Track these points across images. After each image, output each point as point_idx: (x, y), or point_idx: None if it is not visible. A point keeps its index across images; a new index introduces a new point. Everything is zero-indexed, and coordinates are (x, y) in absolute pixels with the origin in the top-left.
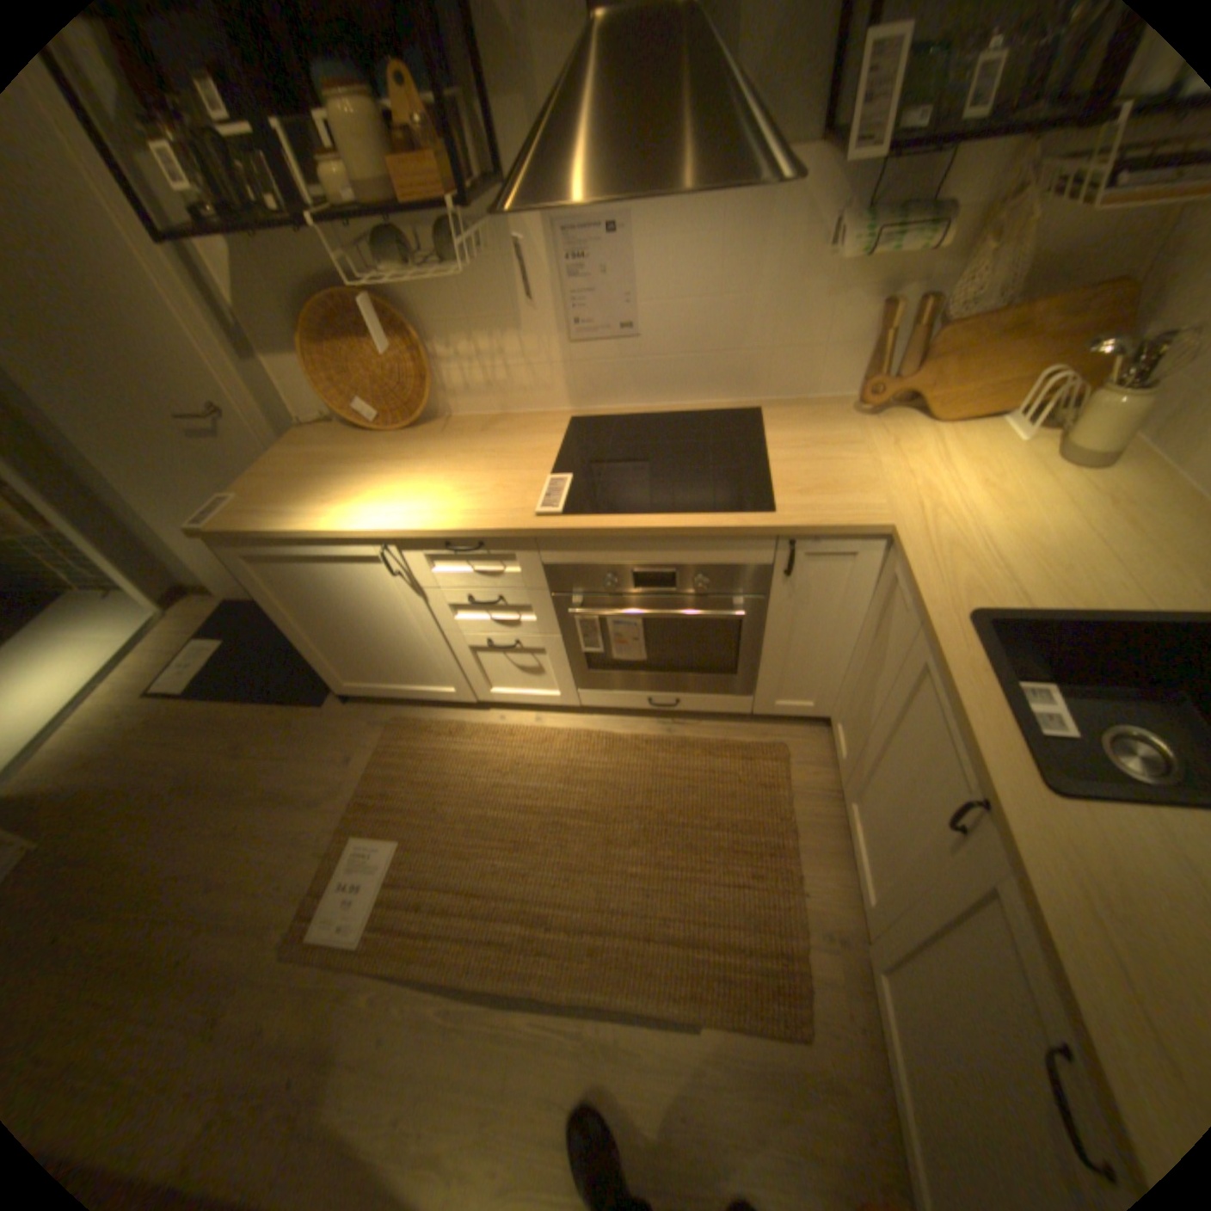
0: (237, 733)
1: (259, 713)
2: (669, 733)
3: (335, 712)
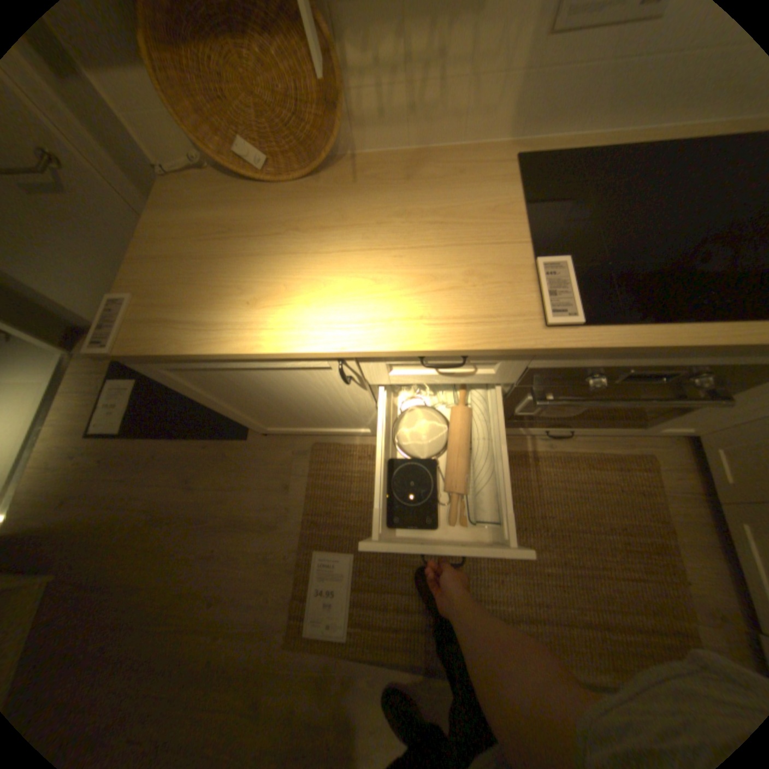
0: (182, 468)
1: (194, 449)
2: (552, 448)
3: (260, 444)
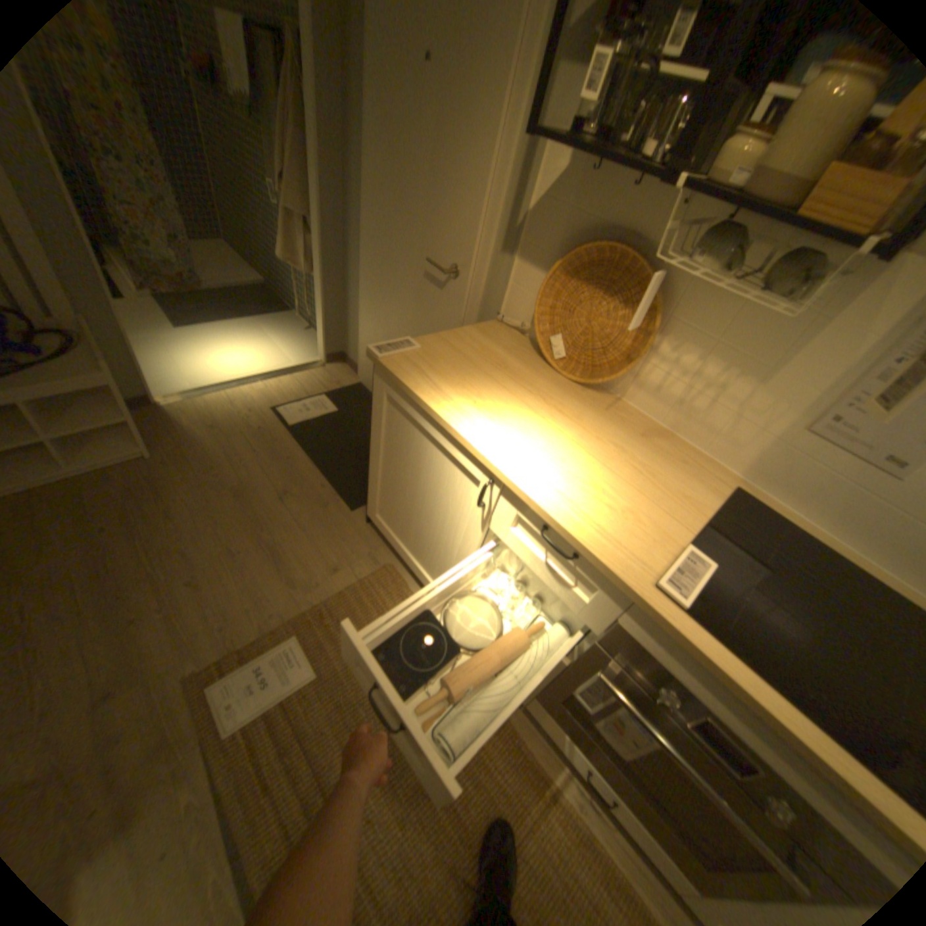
0: (295, 484)
1: (317, 482)
2: (581, 812)
3: (357, 525)
